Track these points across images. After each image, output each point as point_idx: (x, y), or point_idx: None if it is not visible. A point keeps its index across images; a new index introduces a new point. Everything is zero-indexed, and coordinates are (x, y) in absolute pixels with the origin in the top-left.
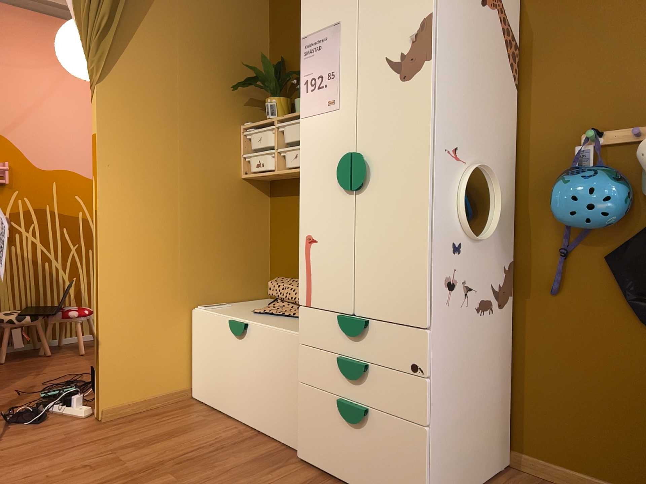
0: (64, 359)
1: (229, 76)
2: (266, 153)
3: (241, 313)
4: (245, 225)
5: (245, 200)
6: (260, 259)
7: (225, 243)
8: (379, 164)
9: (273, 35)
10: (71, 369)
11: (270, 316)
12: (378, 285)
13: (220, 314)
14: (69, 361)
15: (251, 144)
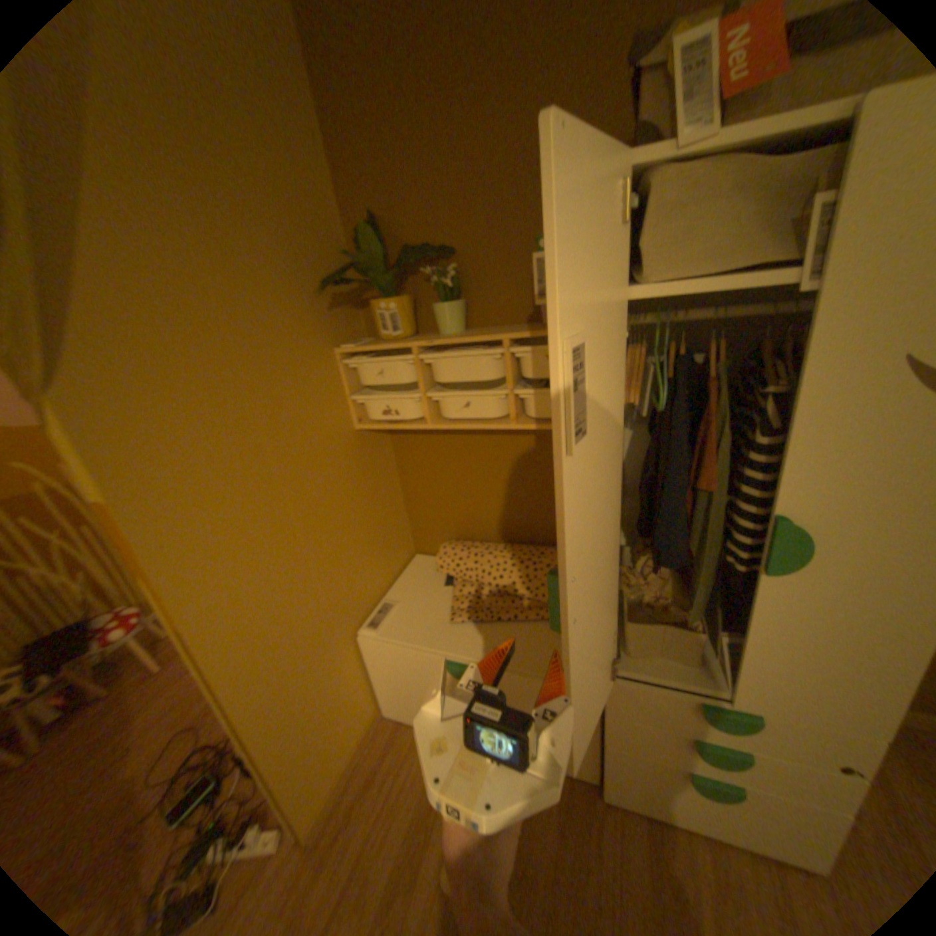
0: (140, 695)
1: (294, 263)
2: (404, 397)
3: (439, 630)
4: (377, 490)
5: (368, 457)
6: (399, 517)
7: (363, 529)
8: (835, 542)
9: (336, 159)
10: (168, 719)
11: (487, 629)
12: (793, 688)
13: (415, 645)
14: (150, 697)
15: (365, 381)
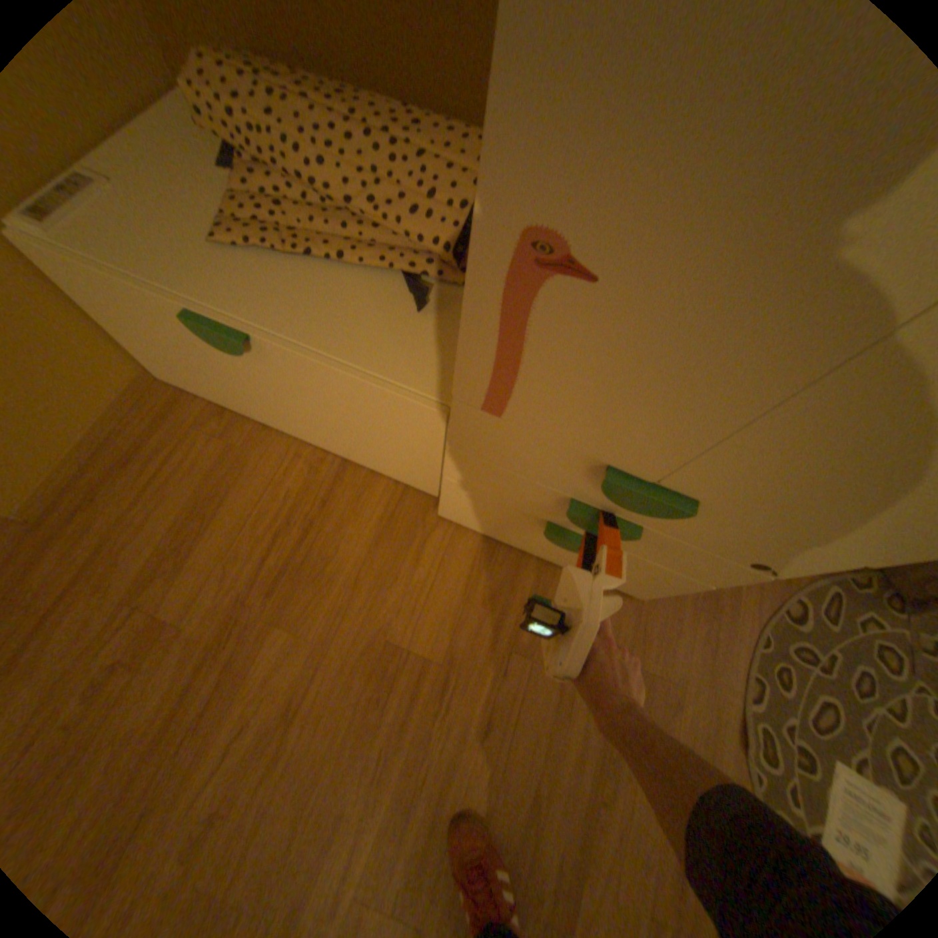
0: None
1: None
2: None
3: (183, 252)
4: None
5: None
6: None
7: None
8: None
9: None
10: None
11: (280, 266)
12: (806, 483)
13: (124, 270)
14: None
15: None
